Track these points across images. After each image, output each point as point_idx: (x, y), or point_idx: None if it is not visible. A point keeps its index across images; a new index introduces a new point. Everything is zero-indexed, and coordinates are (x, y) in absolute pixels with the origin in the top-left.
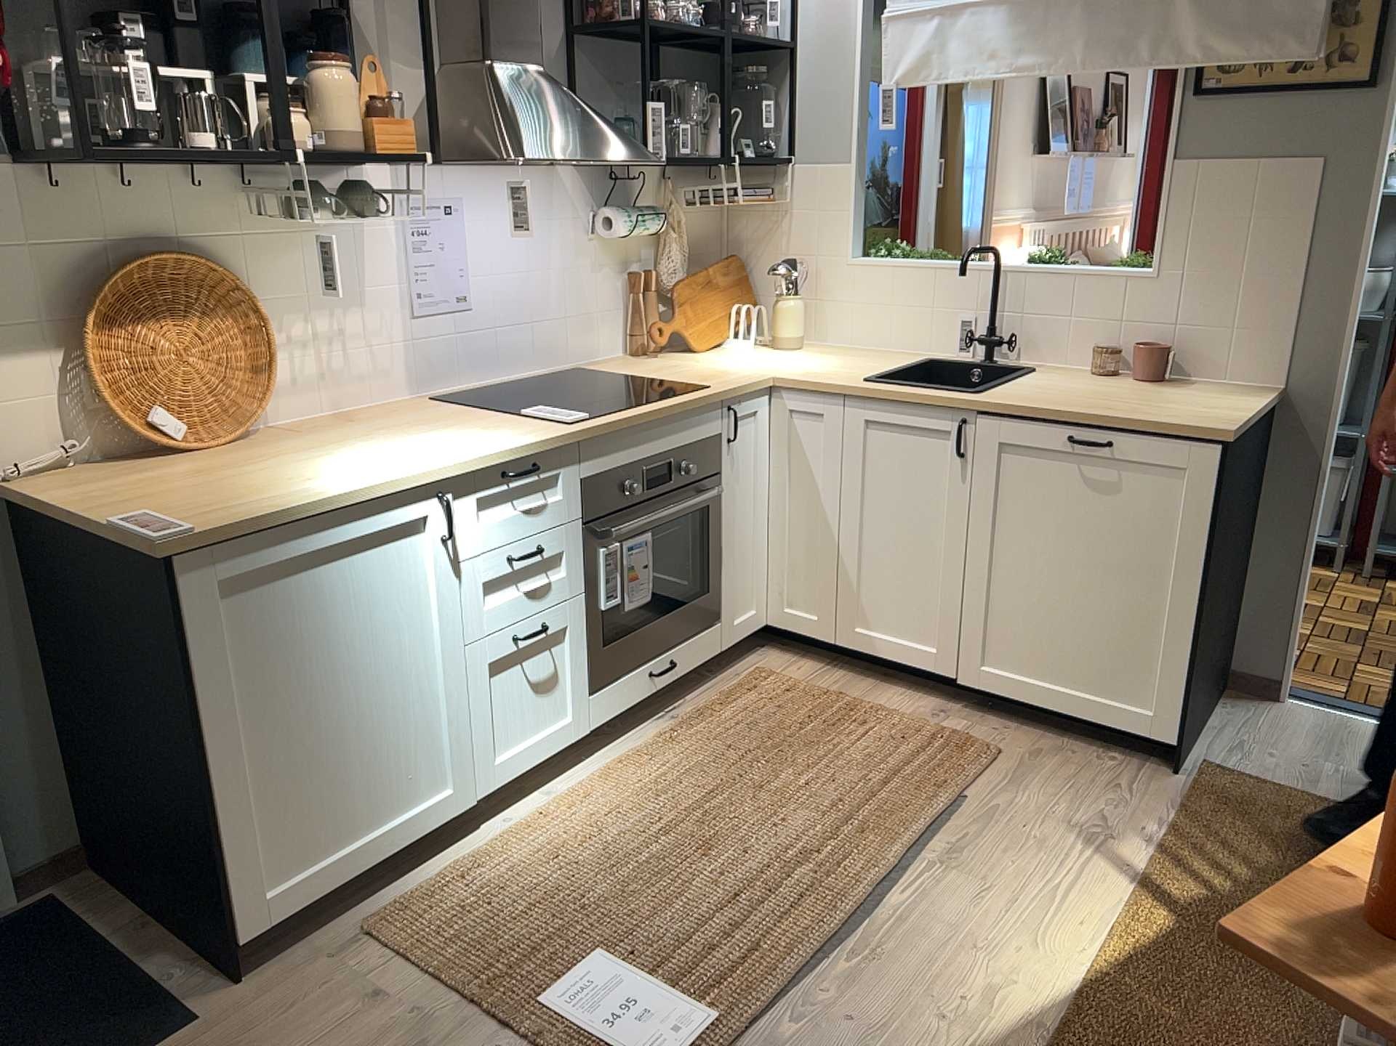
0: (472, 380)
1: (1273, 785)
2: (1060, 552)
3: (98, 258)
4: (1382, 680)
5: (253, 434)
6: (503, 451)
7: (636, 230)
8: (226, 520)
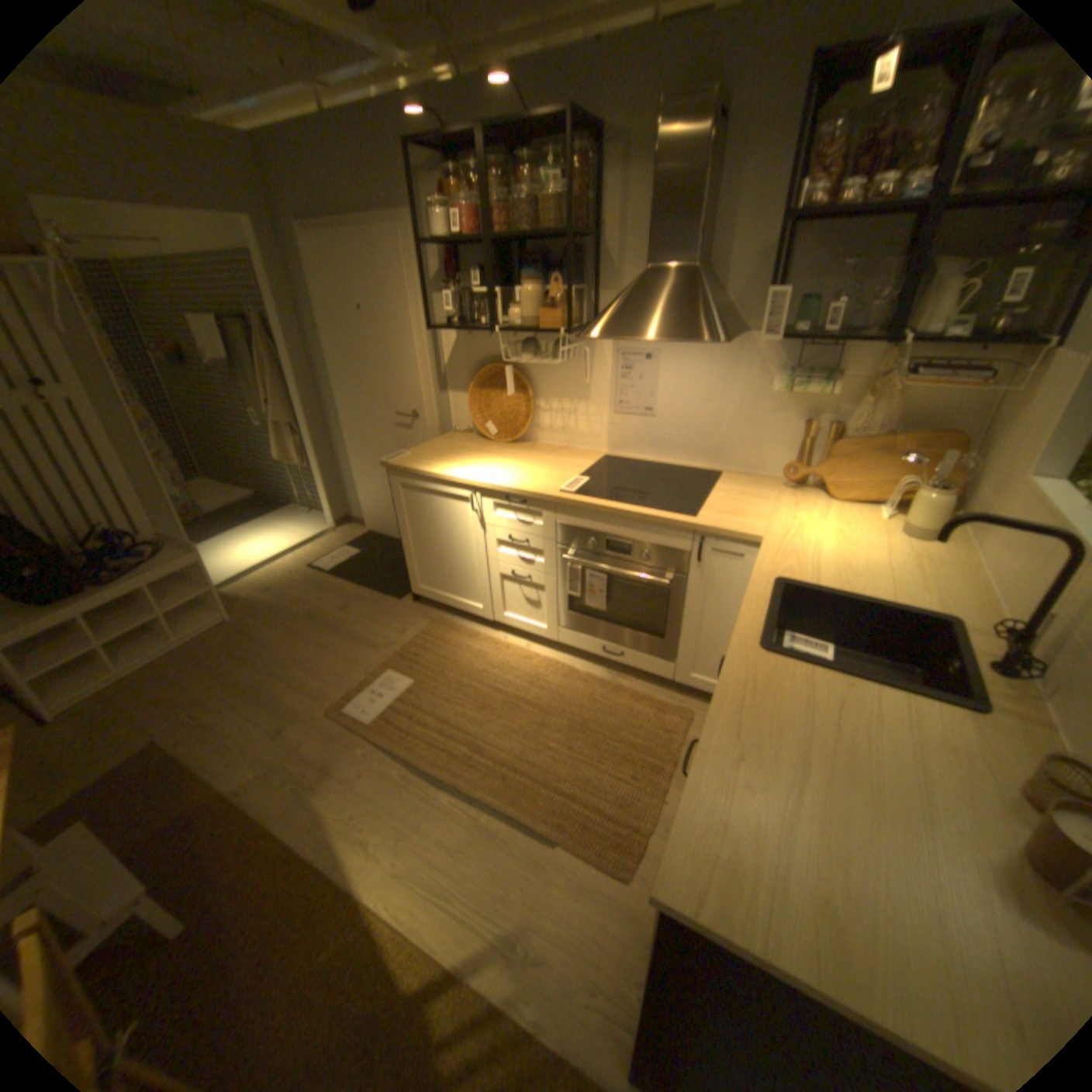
0: (647, 455)
1: None
2: None
3: (485, 361)
4: None
5: (514, 442)
6: (504, 486)
7: (797, 388)
8: (403, 464)
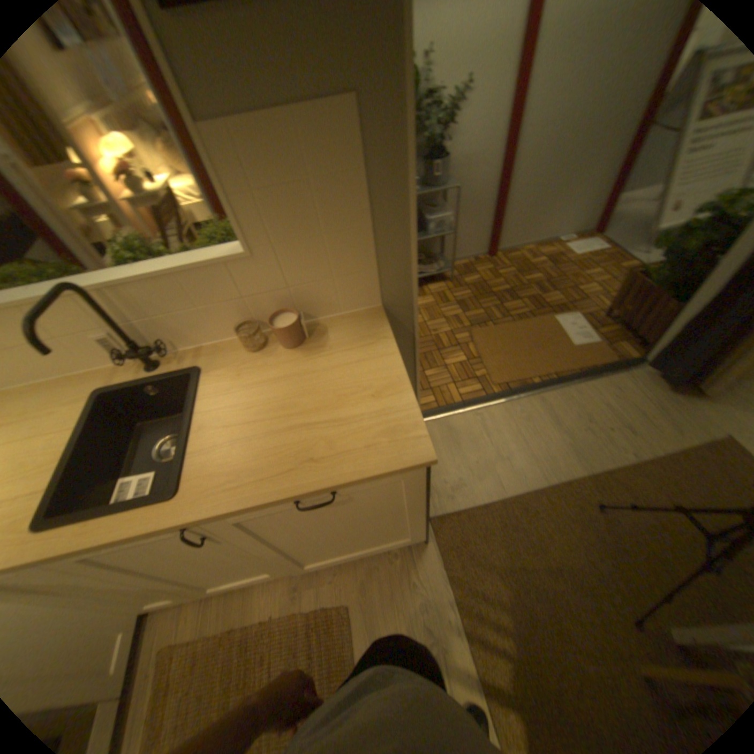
0: None
1: (461, 516)
2: (320, 533)
3: None
4: (438, 382)
5: None
6: None
7: None
8: None
